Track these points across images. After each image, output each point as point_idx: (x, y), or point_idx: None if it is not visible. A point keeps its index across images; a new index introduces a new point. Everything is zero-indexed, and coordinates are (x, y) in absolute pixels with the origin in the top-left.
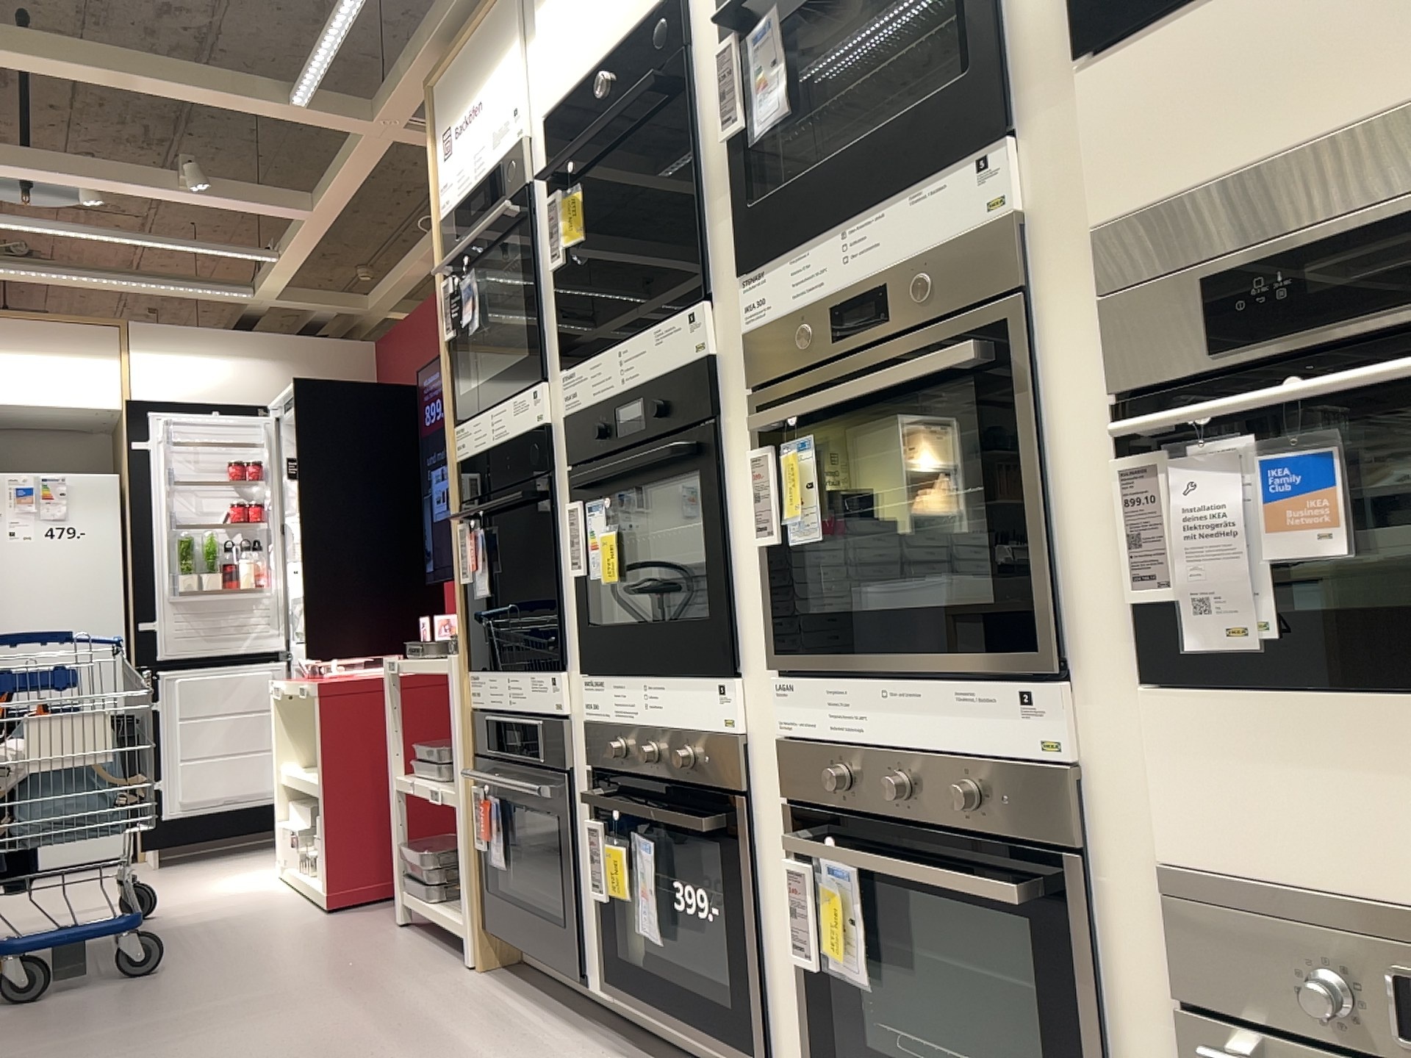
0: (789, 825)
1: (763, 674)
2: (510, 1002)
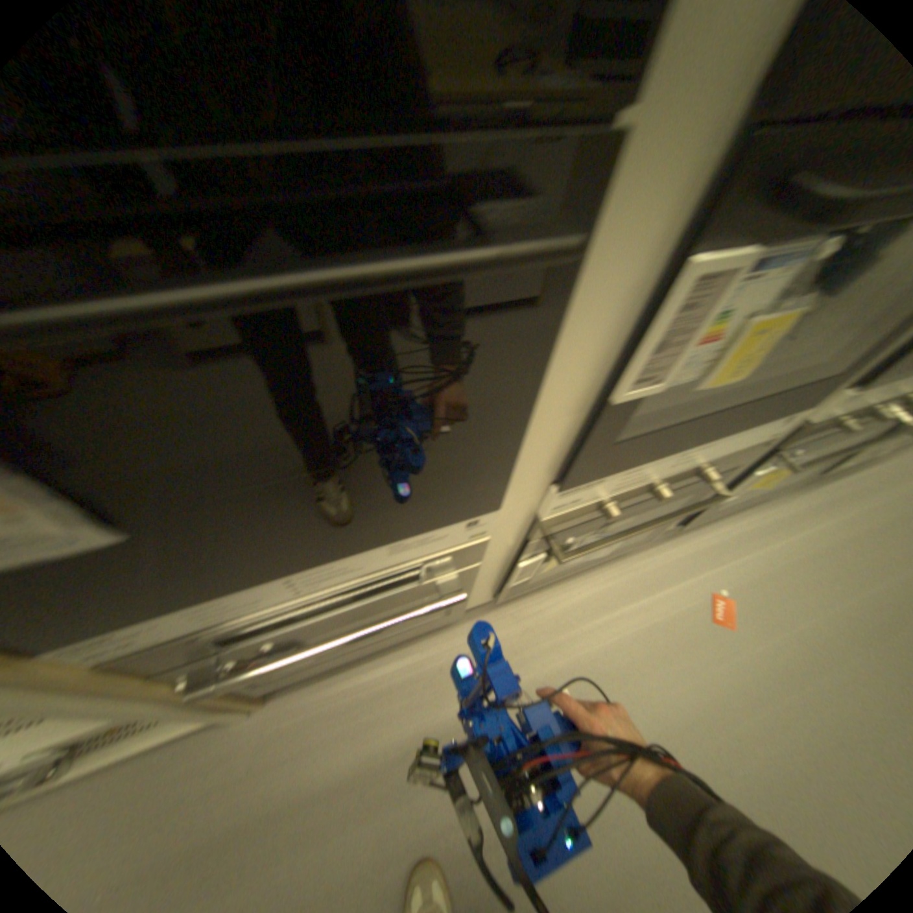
0: (766, 457)
1: (831, 392)
2: (365, 677)
